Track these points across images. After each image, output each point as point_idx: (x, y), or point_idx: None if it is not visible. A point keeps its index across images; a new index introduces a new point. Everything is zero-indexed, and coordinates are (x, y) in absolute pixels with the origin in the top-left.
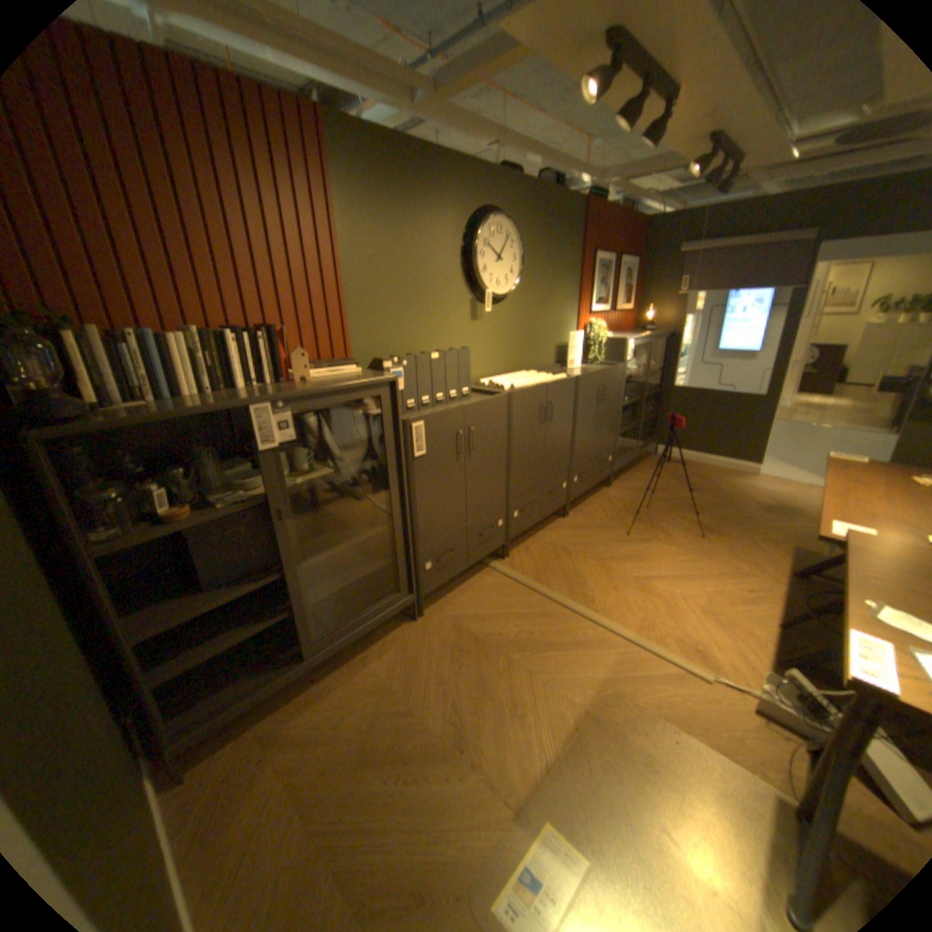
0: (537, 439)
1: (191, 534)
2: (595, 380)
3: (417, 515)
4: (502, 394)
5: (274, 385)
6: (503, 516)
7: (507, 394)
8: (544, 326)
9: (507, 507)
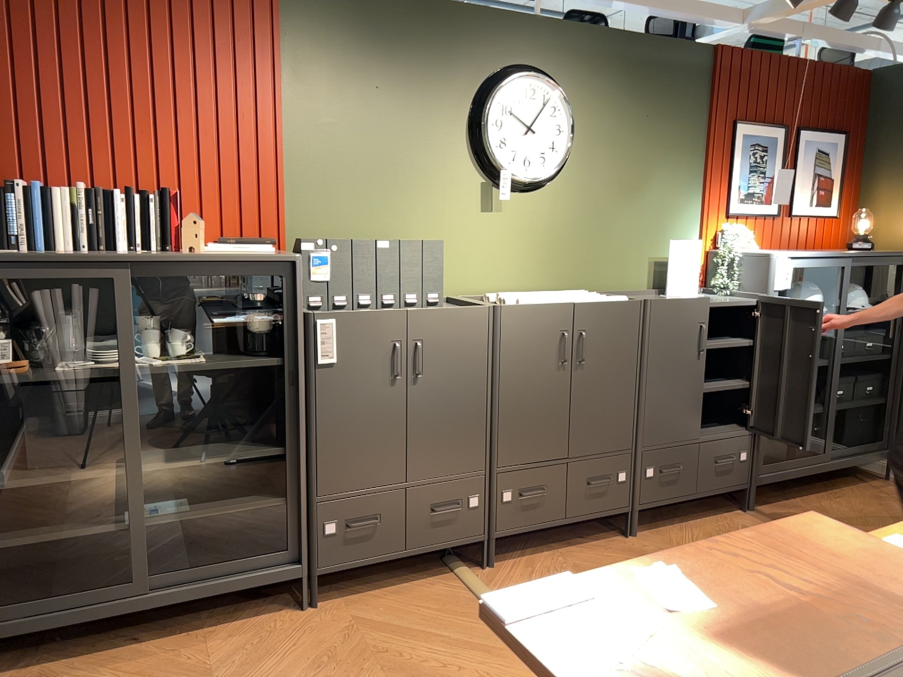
0: (554, 385)
1: (28, 396)
2: (691, 312)
3: (315, 447)
4: (486, 305)
5: (159, 253)
6: (479, 493)
7: (495, 307)
8: (625, 228)
9: (491, 480)
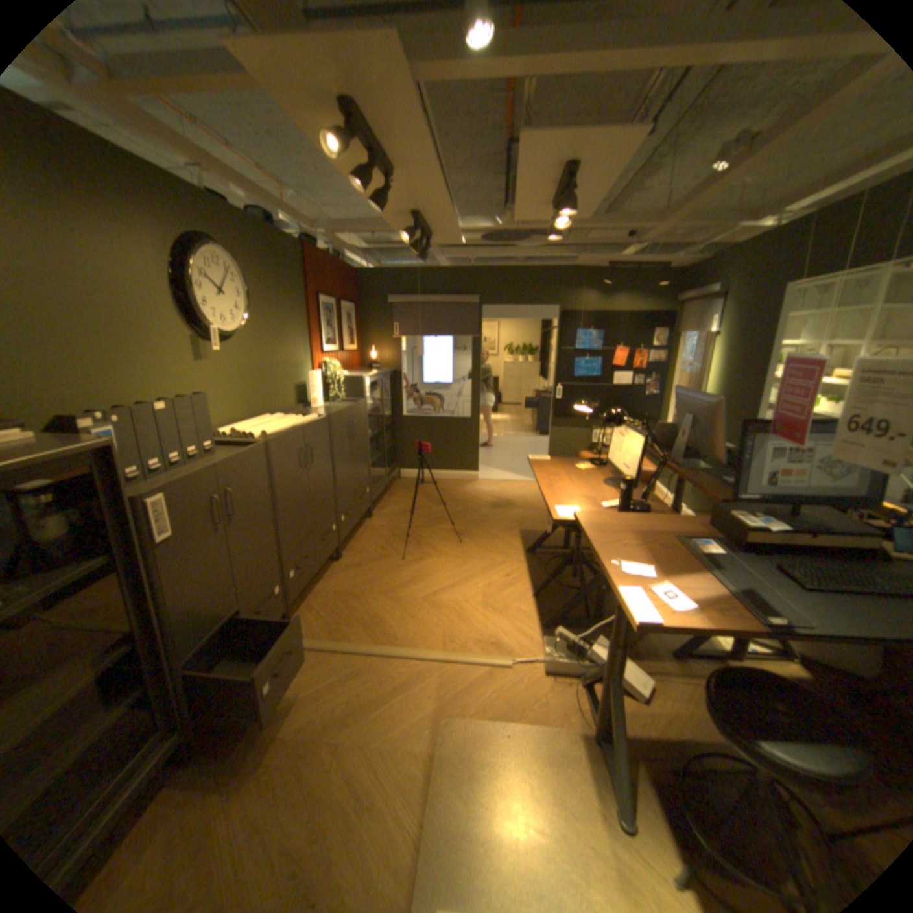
0: (301, 486)
1: None
2: (344, 417)
3: (169, 620)
4: (256, 442)
5: None
6: (278, 581)
7: (262, 442)
8: (279, 365)
9: (282, 568)
